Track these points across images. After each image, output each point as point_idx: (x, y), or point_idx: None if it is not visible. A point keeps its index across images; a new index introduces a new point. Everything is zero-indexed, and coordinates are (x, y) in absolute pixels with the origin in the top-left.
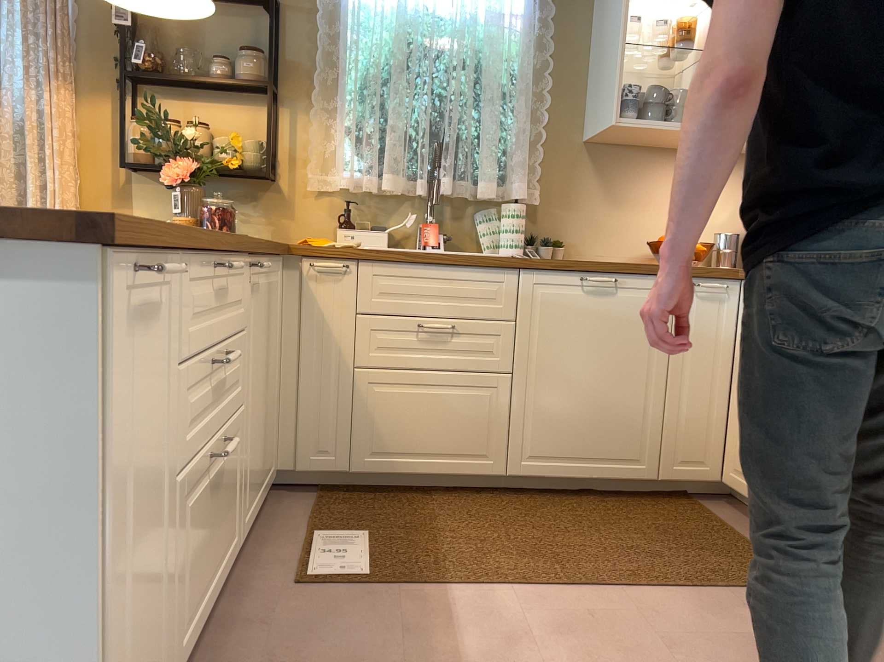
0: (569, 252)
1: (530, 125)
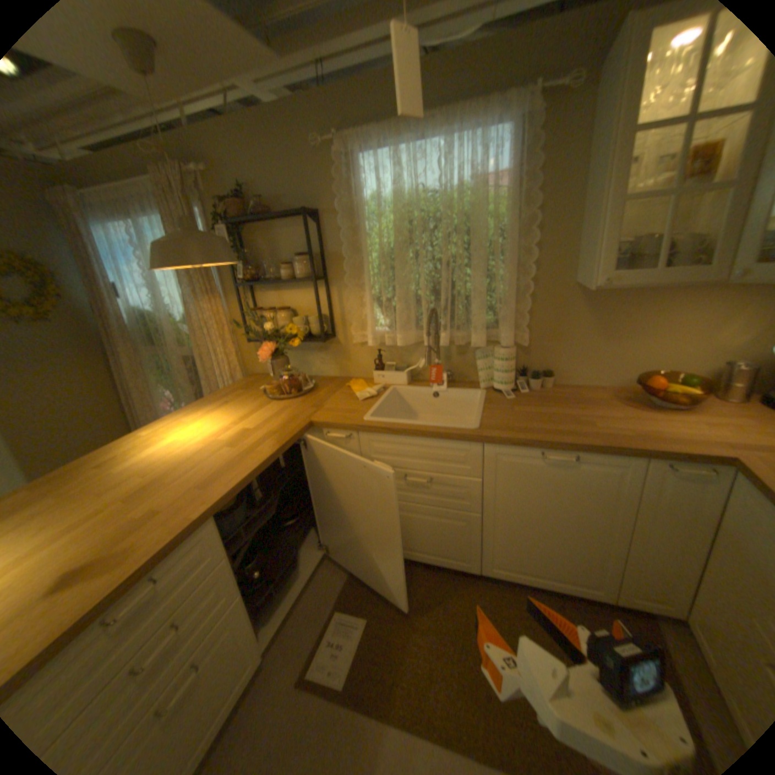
0: (558, 377)
1: (519, 275)
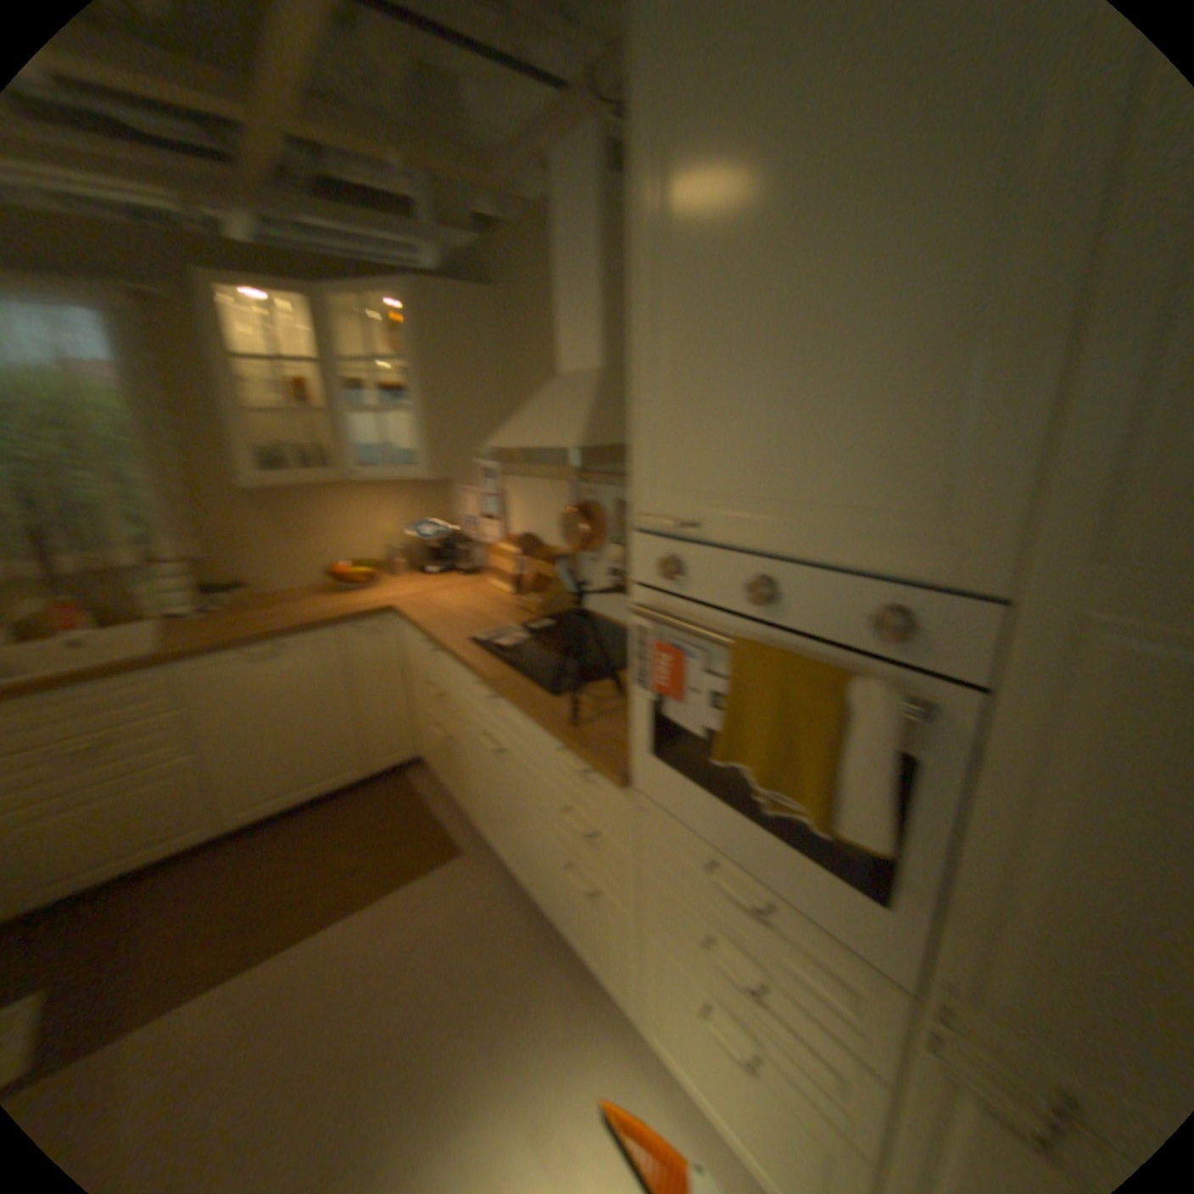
0: (241, 588)
1: (149, 478)
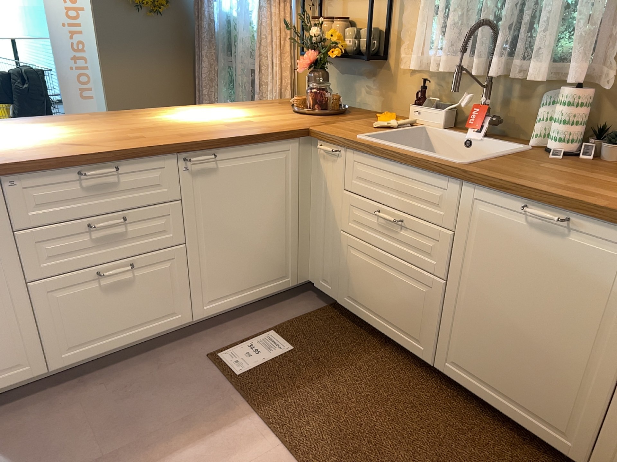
0: None
1: None
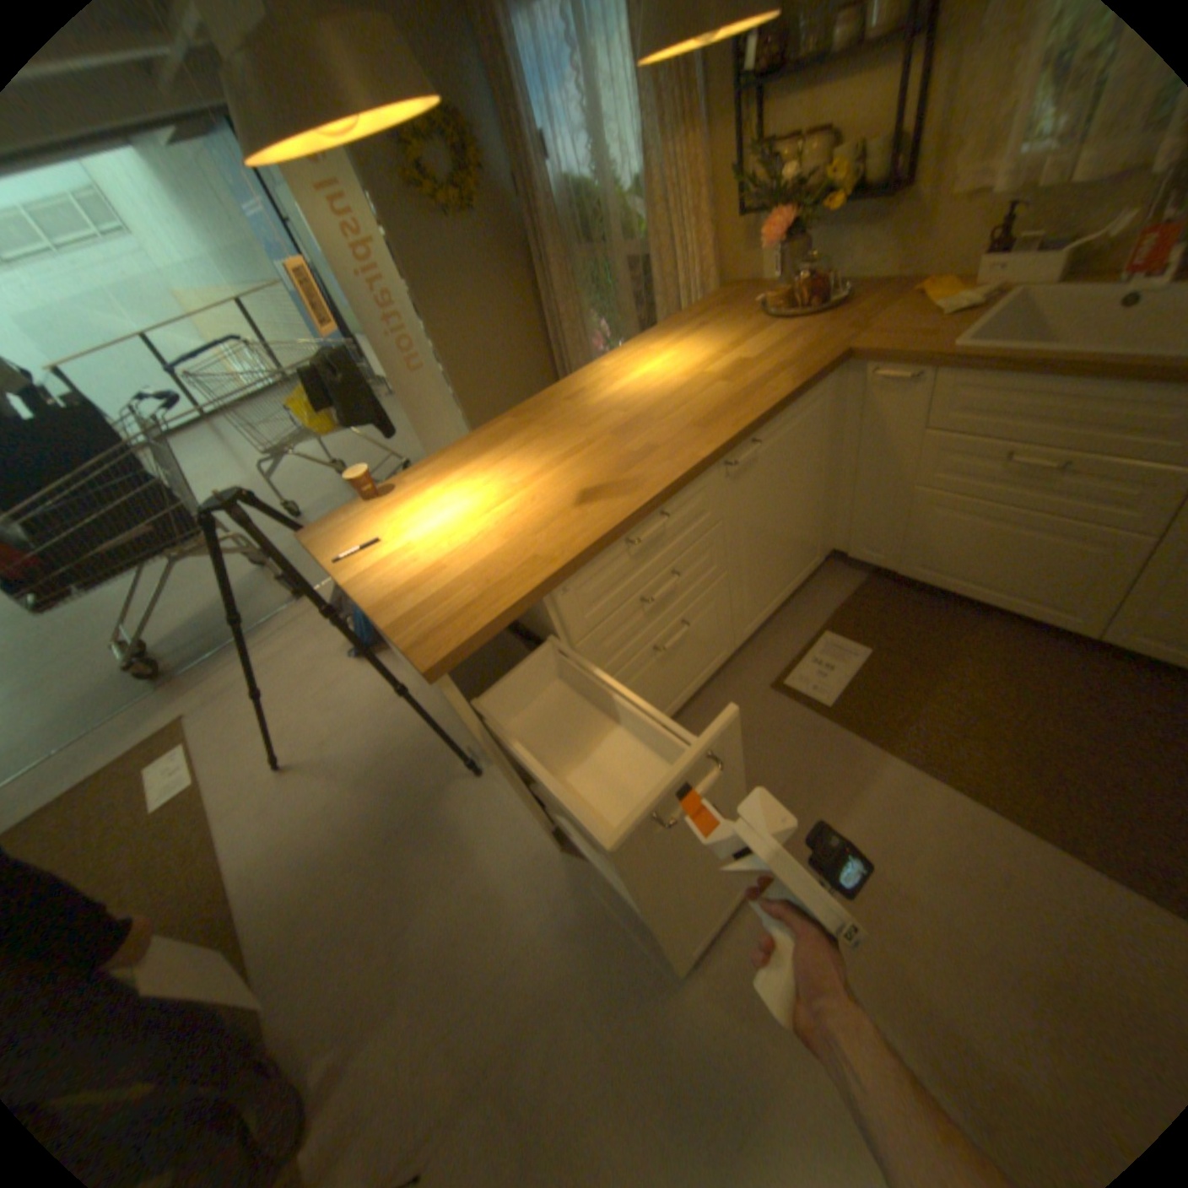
0: None
1: None
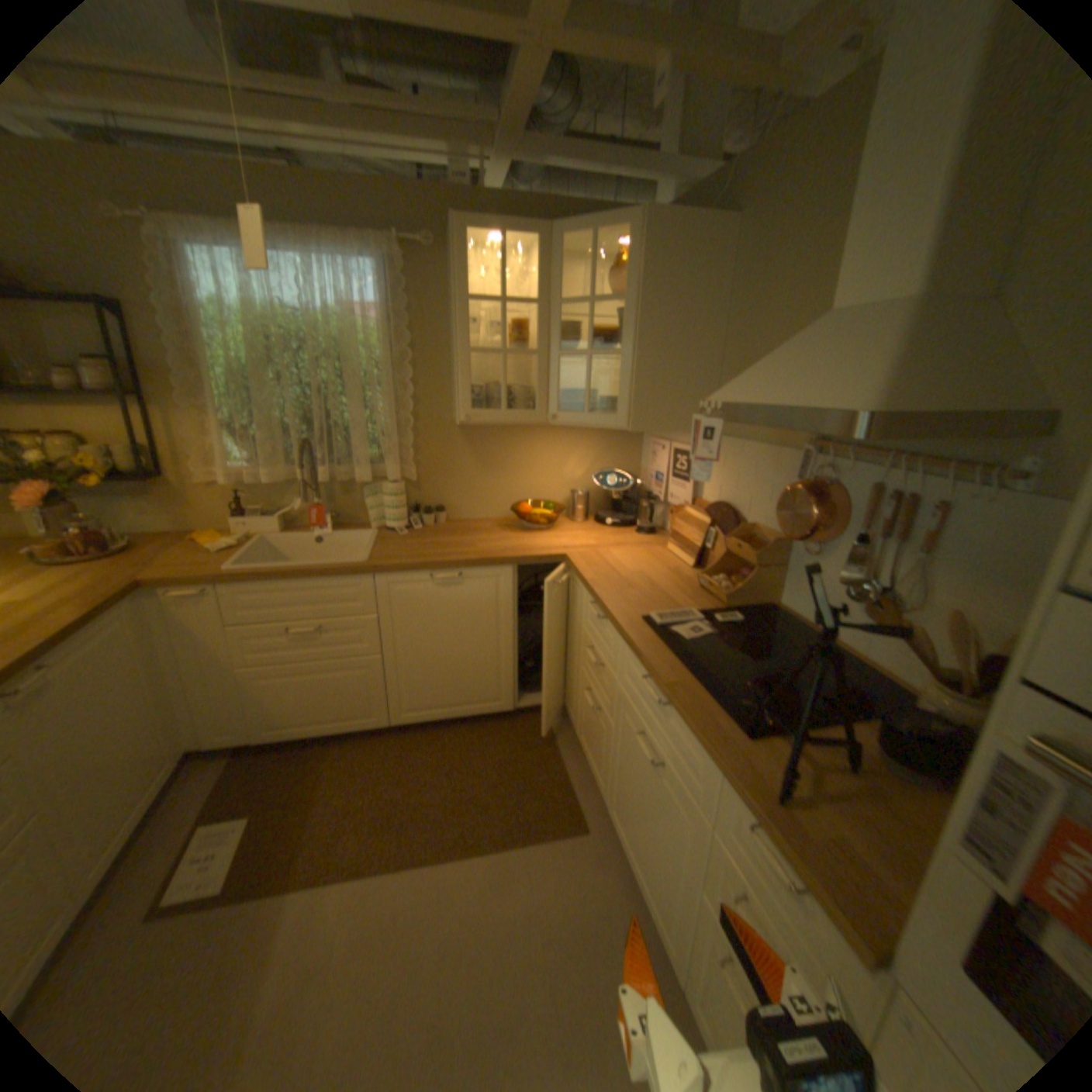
0: (450, 512)
1: (399, 409)
